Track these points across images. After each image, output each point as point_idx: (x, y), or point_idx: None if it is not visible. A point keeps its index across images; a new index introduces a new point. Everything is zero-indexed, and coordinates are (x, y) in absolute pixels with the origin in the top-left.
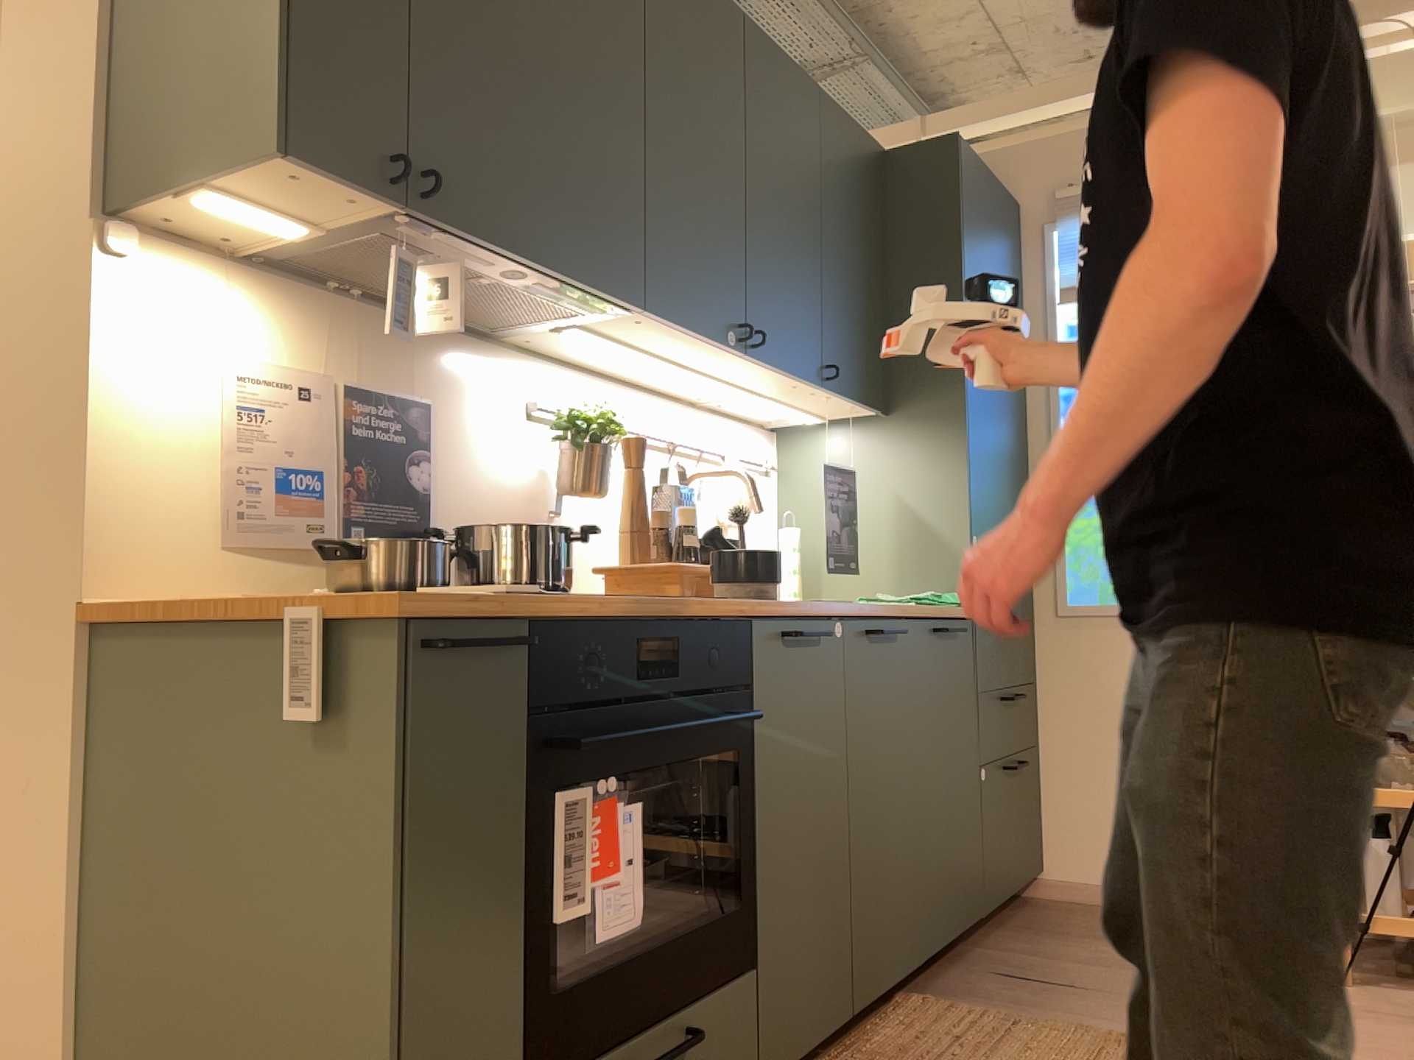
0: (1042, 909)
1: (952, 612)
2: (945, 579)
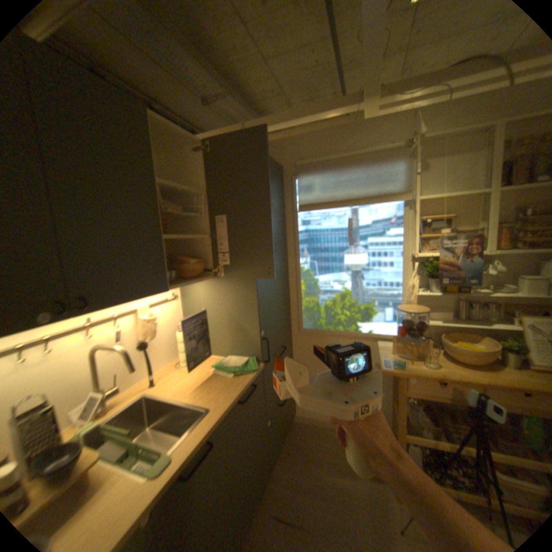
0: (294, 435)
1: (249, 380)
2: (250, 350)
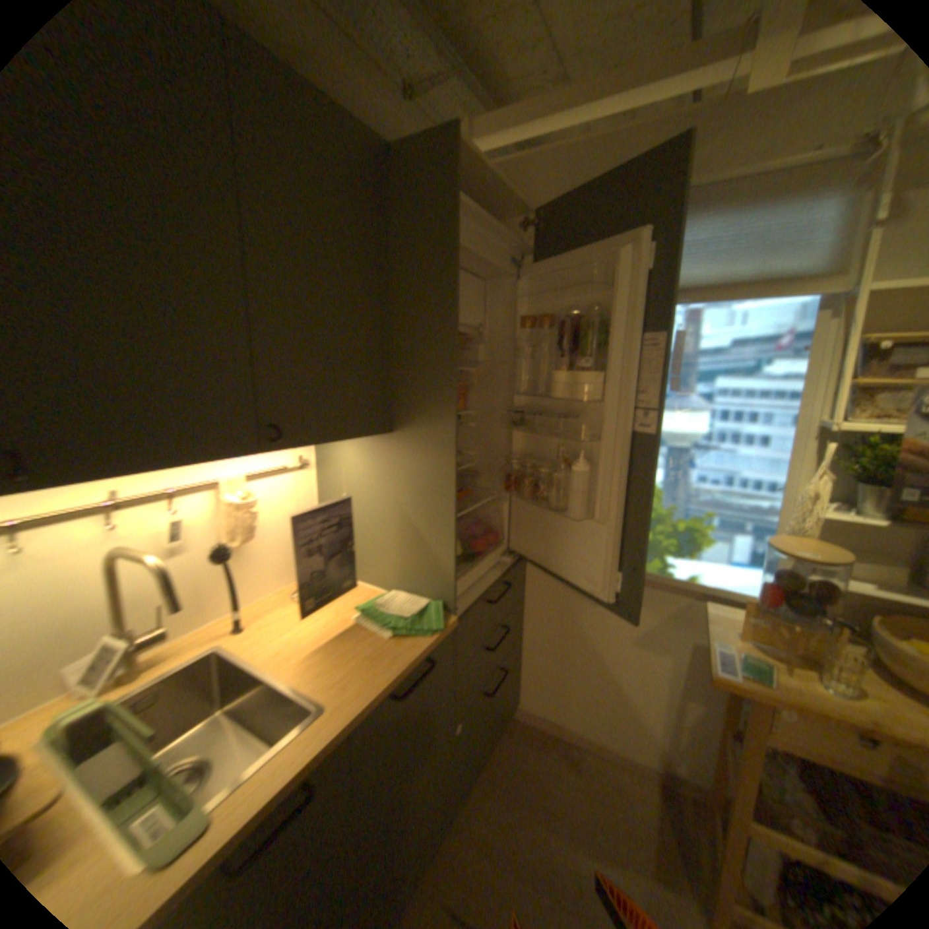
0: (512, 746)
1: (422, 648)
2: (433, 587)
